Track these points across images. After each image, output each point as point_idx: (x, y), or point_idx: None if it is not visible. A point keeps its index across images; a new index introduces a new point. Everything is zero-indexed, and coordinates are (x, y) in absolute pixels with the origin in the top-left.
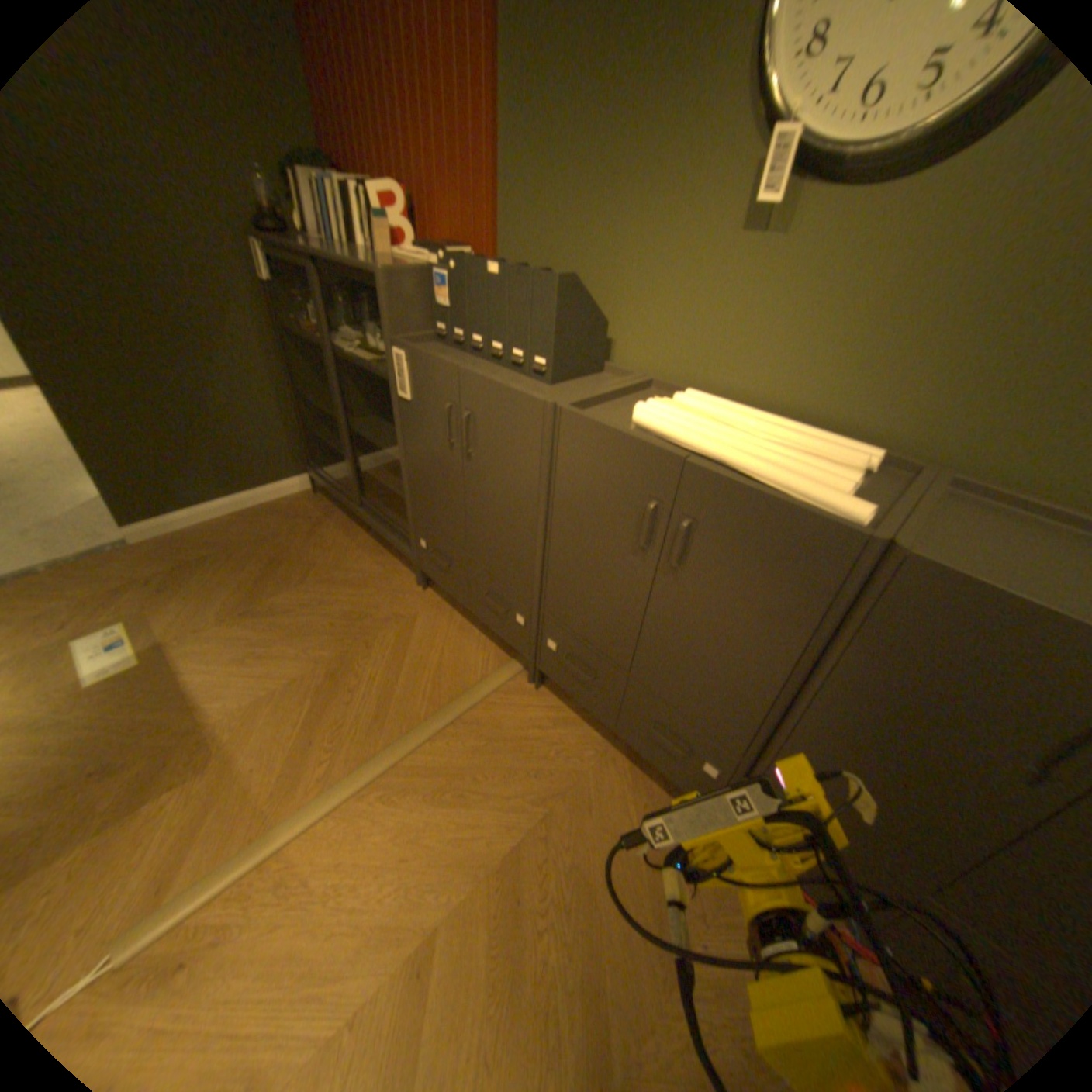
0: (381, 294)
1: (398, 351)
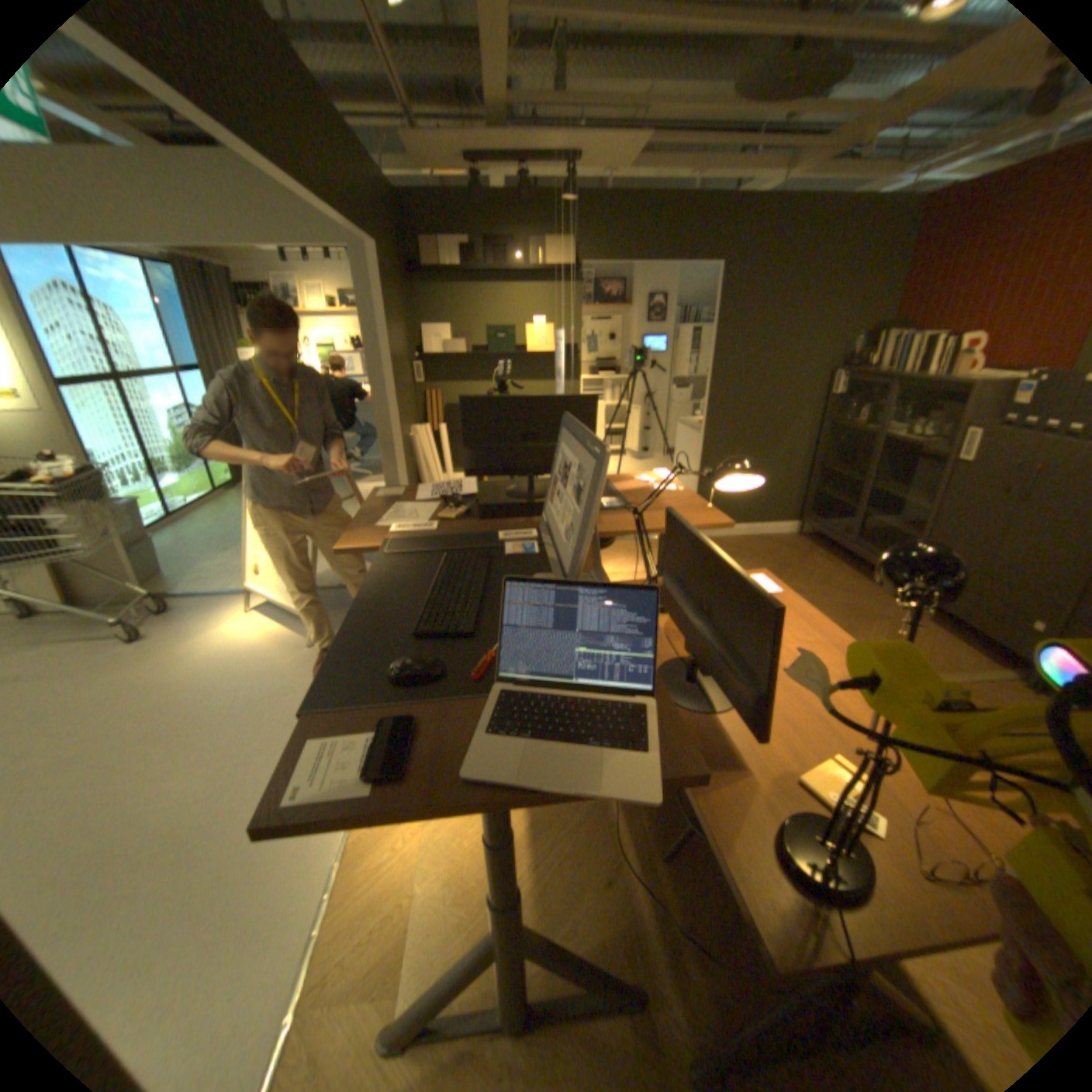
0: (974, 397)
1: (976, 430)
